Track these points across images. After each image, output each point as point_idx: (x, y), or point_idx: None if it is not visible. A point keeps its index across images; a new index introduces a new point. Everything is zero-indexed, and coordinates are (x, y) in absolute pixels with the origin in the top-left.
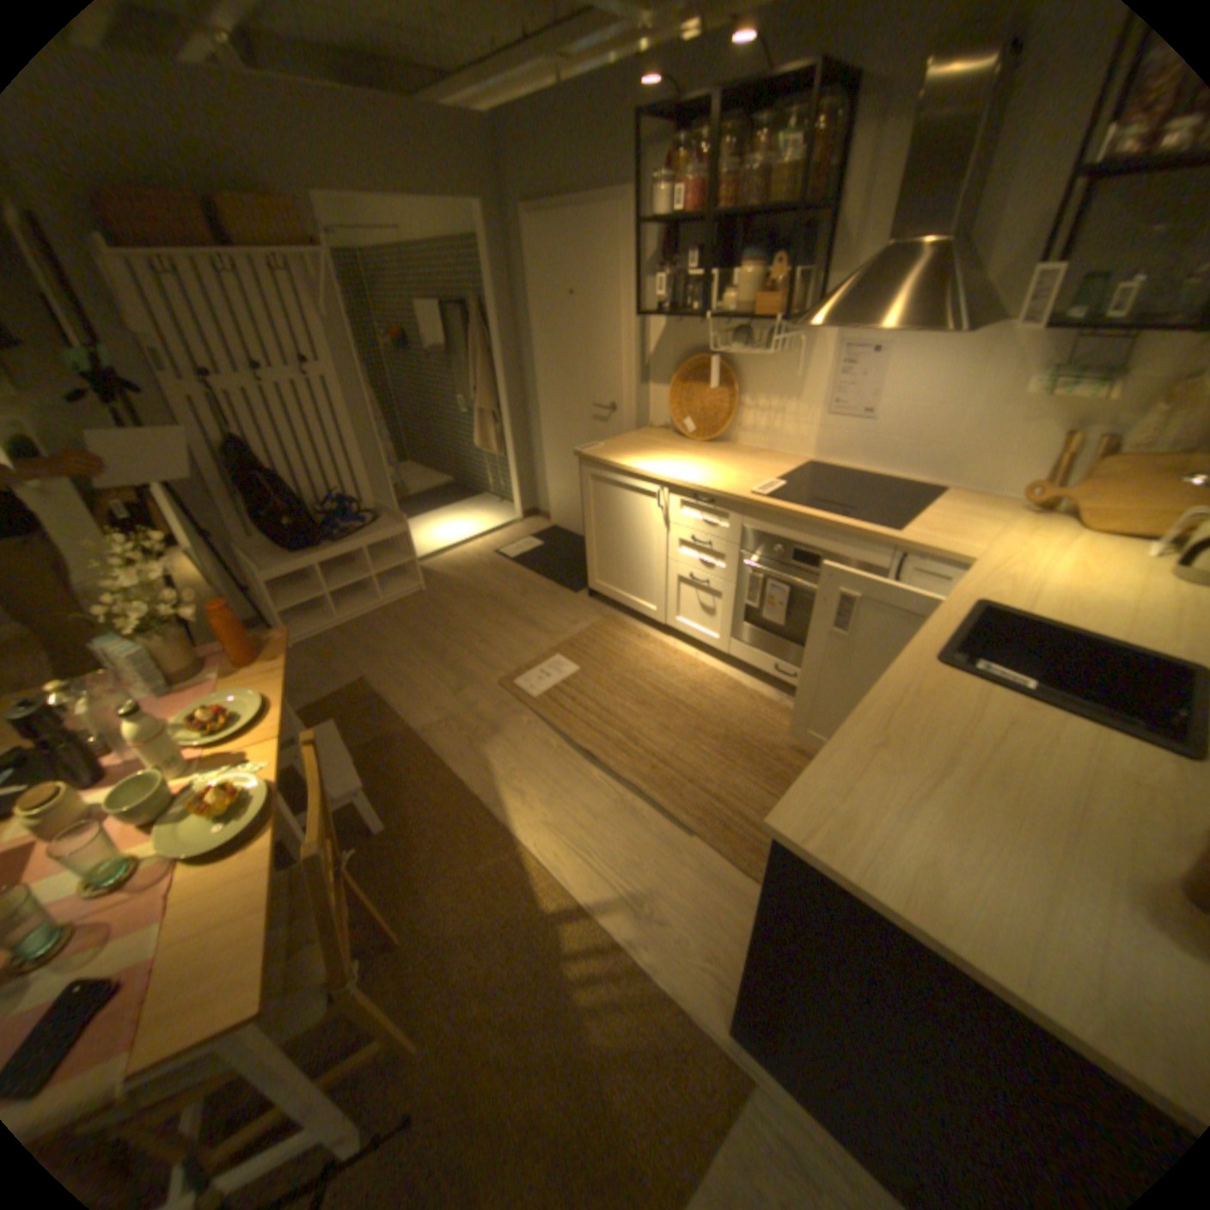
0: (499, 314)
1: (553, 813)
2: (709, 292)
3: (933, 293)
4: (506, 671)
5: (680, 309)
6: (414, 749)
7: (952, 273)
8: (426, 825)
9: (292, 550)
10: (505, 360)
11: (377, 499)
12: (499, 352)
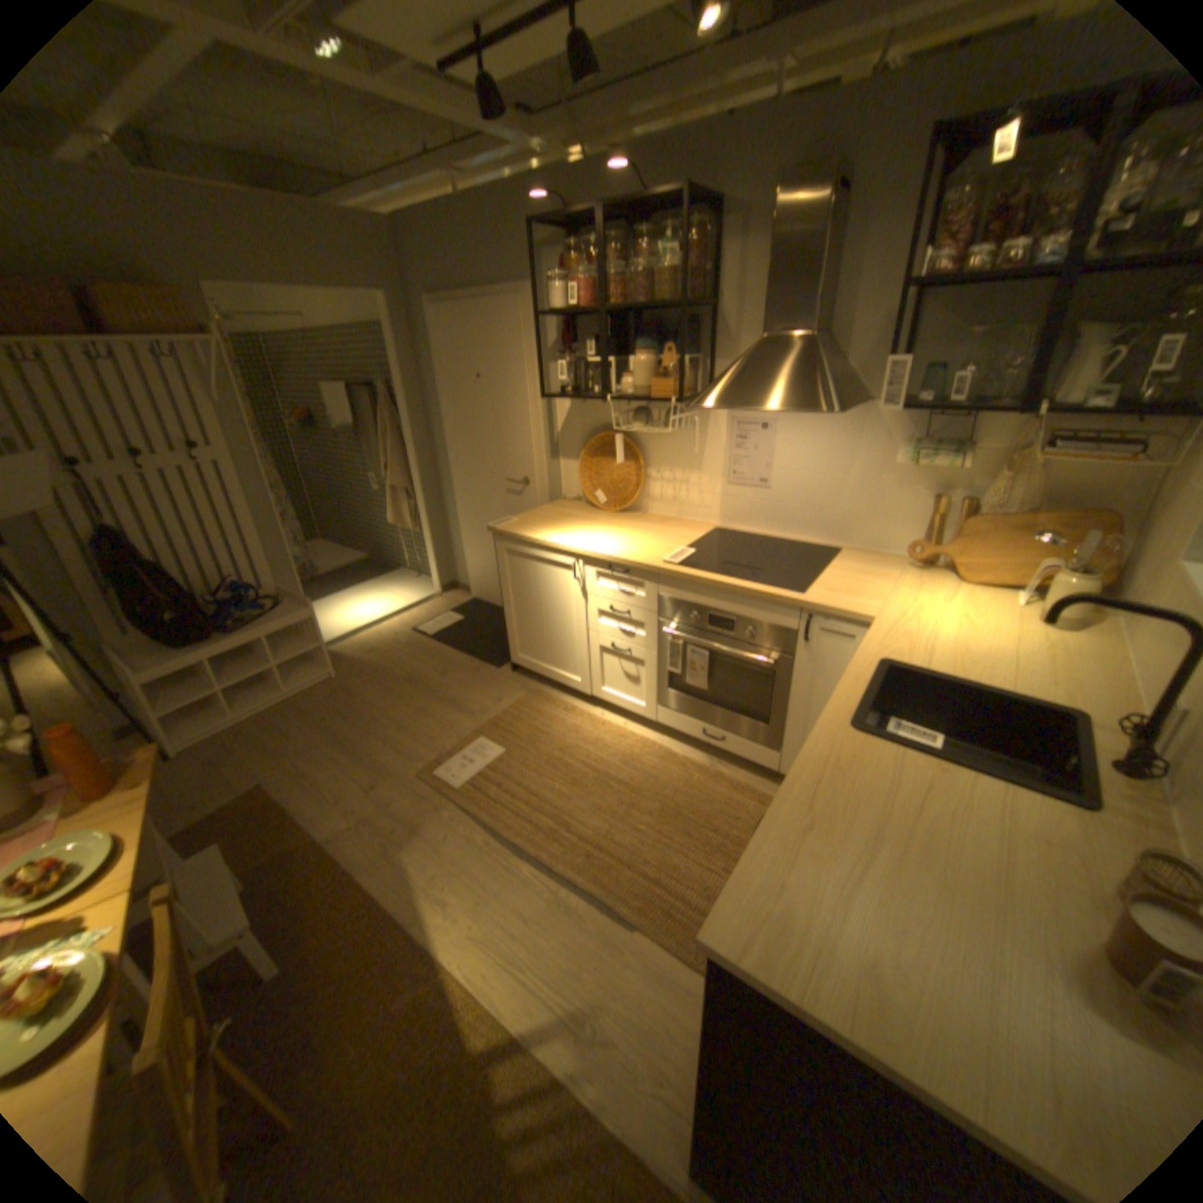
0: (406, 395)
1: (479, 924)
2: (608, 376)
3: (805, 379)
4: (424, 760)
5: (582, 391)
6: (317, 866)
7: (819, 363)
8: (330, 960)
9: (175, 646)
10: (415, 438)
11: (277, 583)
12: (408, 431)
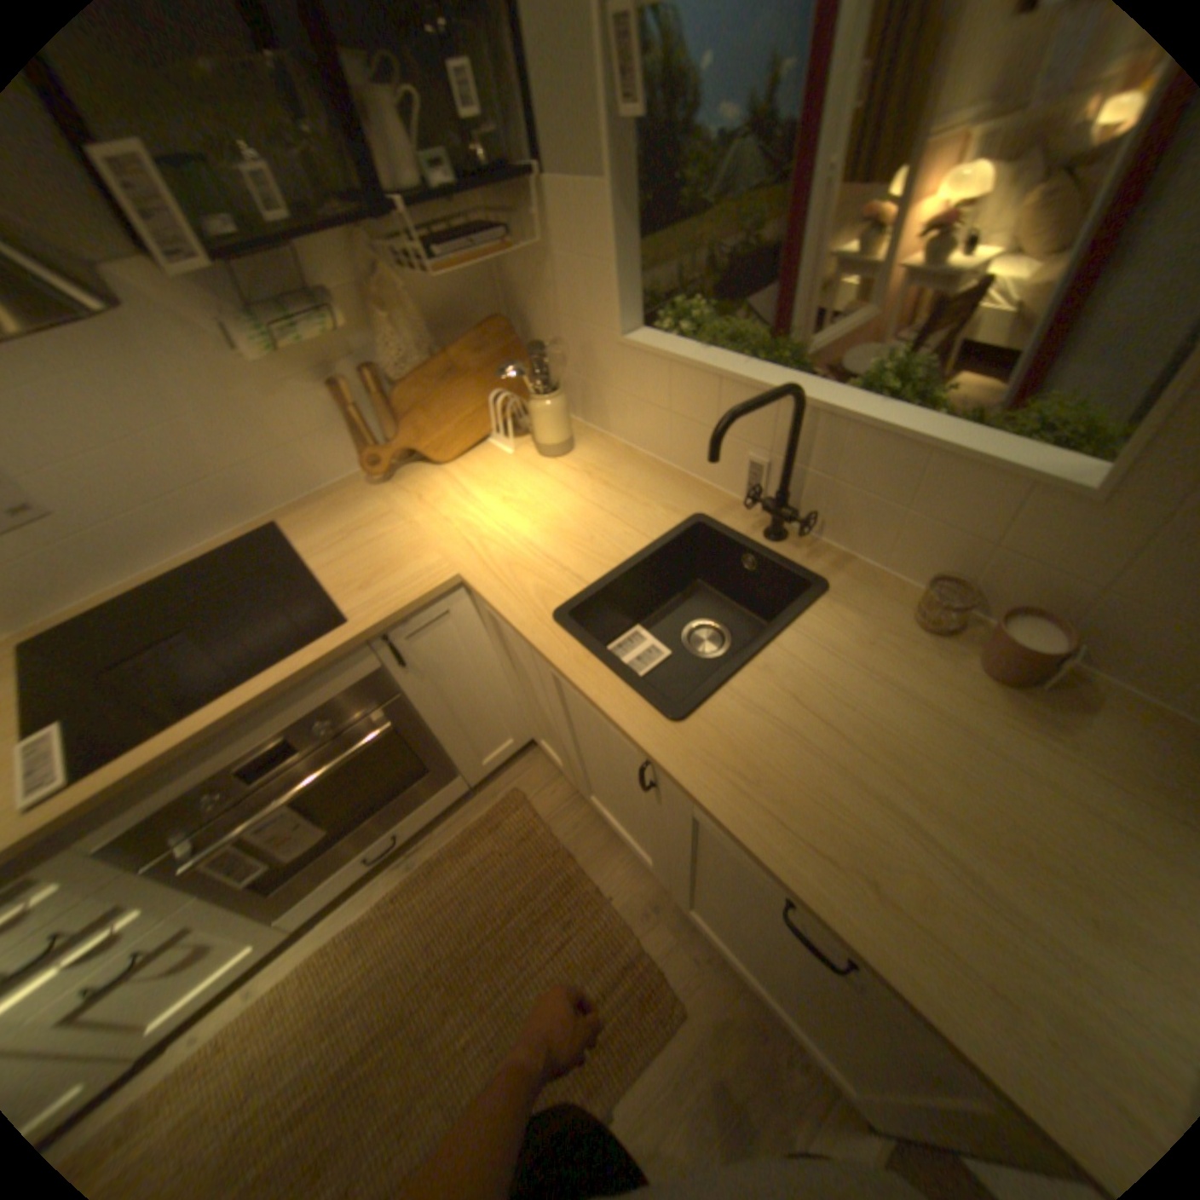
0: None
1: None
2: None
3: None
4: None
5: None
6: None
7: None
8: None
9: None
10: None
11: None
12: None
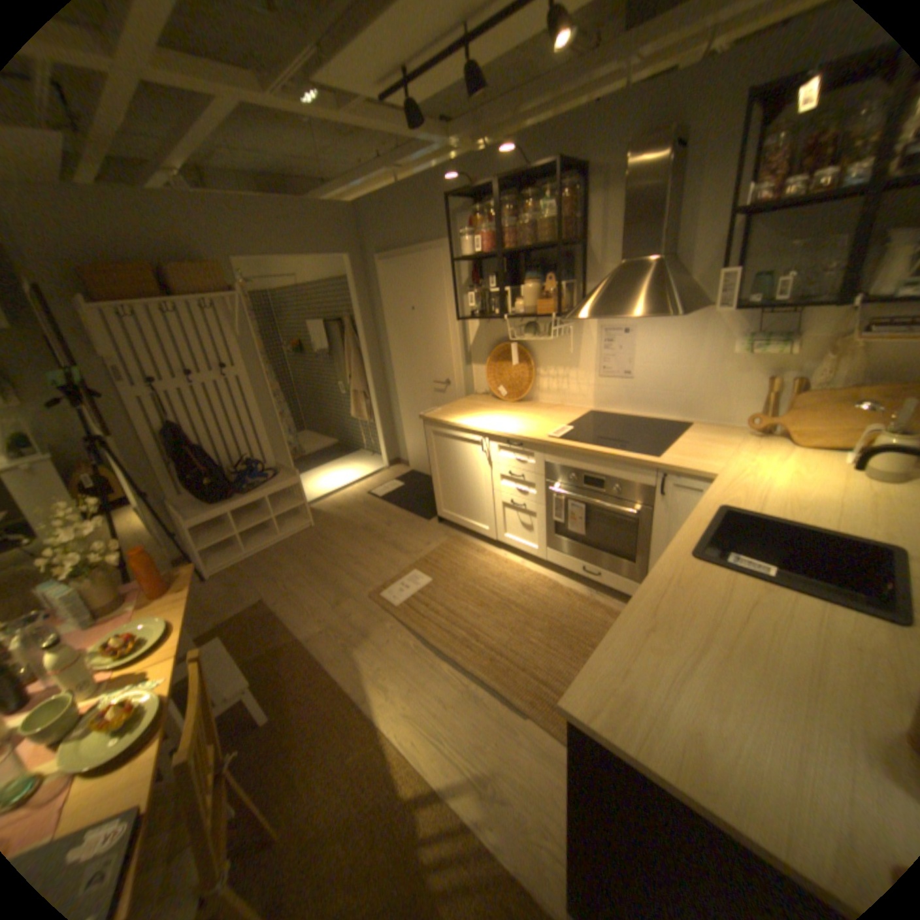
0: (364, 324)
1: (410, 705)
2: (506, 301)
3: (655, 292)
4: (374, 585)
5: (488, 313)
6: (299, 657)
7: (666, 279)
8: (306, 723)
9: (210, 502)
10: (370, 355)
11: (276, 459)
12: (366, 350)
